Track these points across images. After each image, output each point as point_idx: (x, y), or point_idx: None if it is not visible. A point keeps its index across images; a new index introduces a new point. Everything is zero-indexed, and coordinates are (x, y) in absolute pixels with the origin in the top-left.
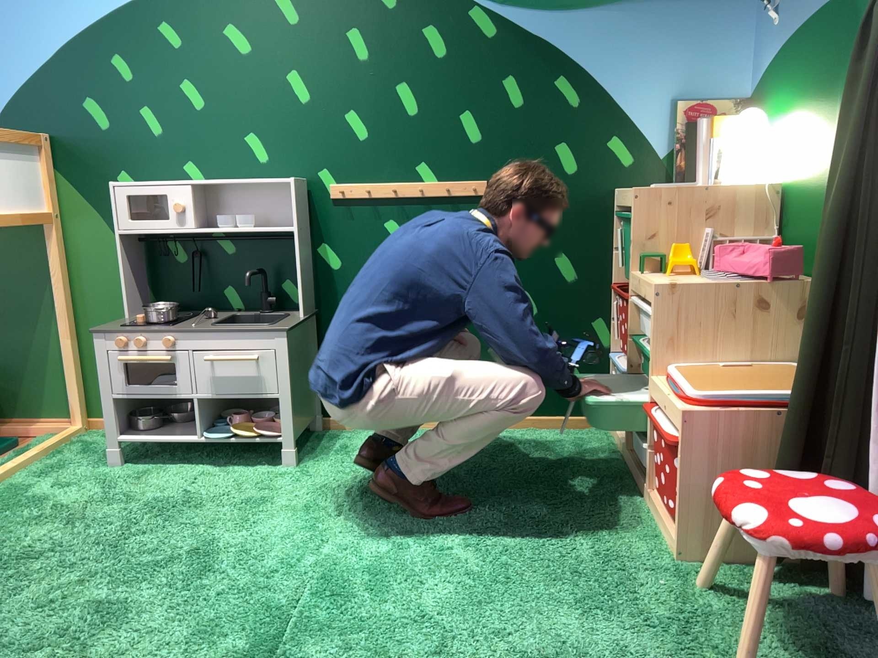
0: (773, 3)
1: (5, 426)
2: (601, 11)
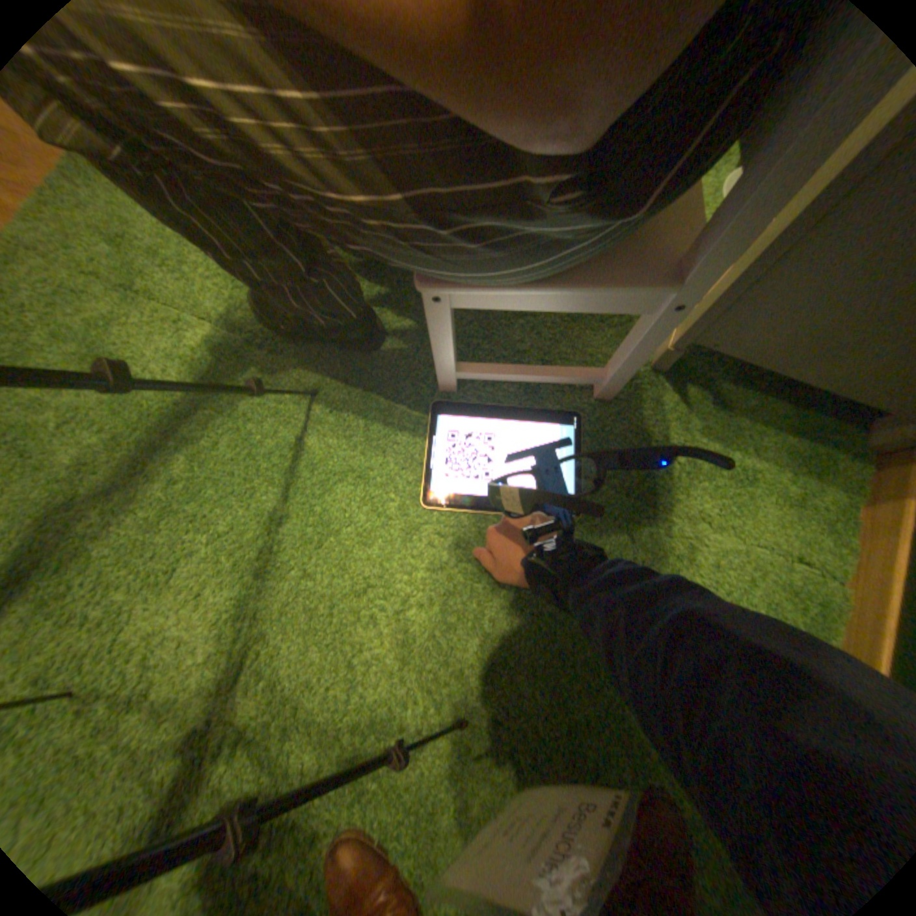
0: None
1: None
2: None
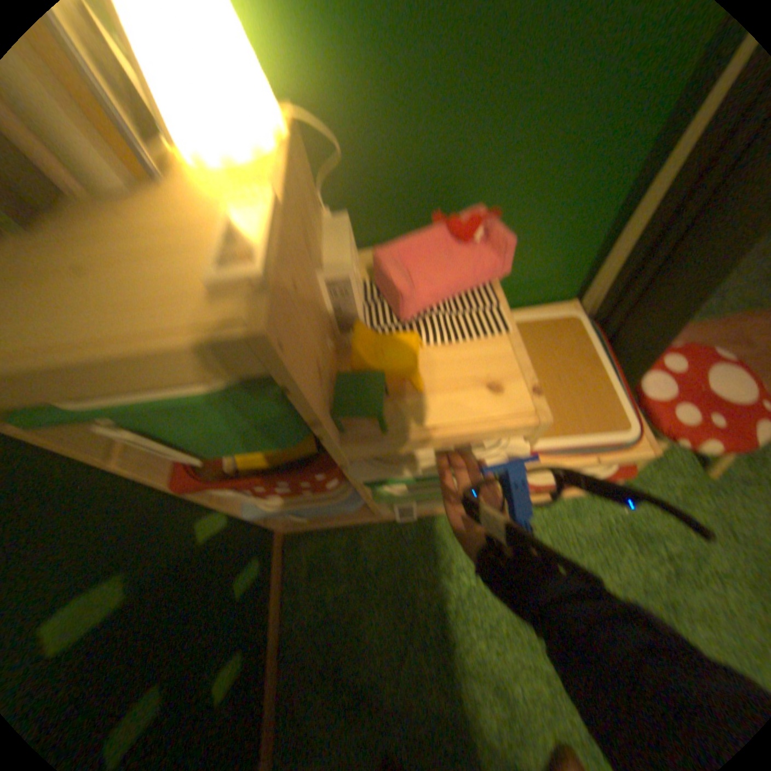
0: None
1: None
2: None
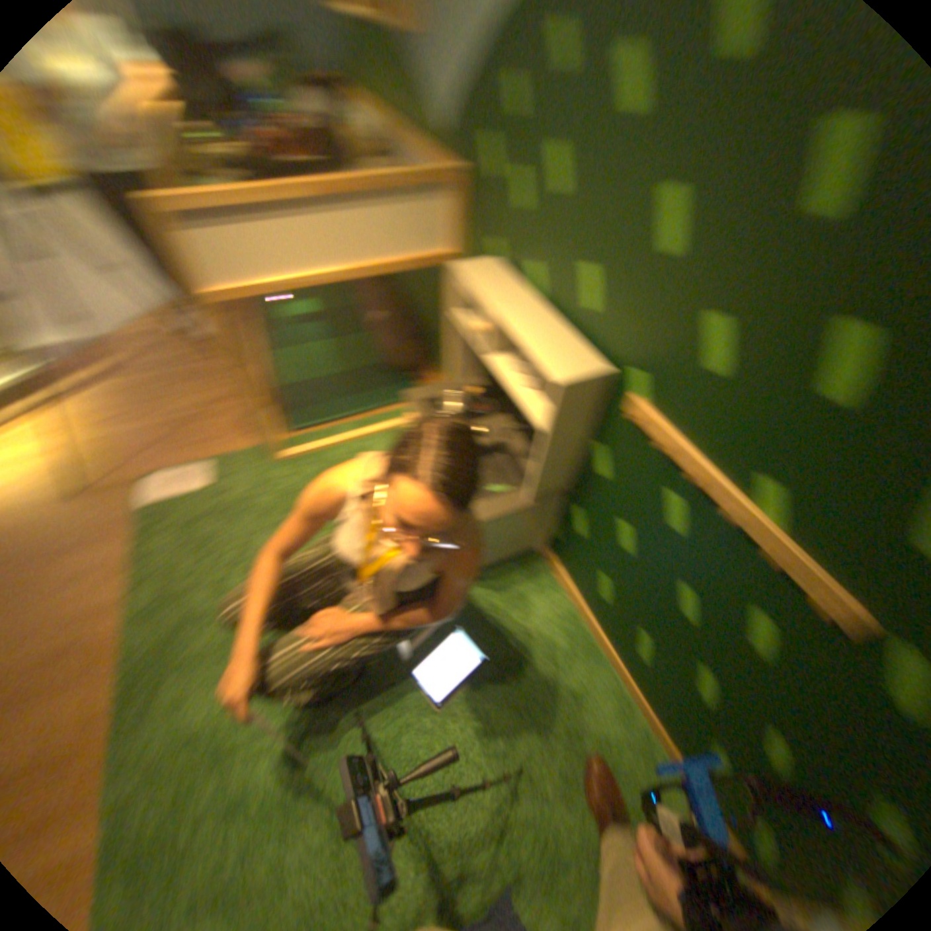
0: None
1: (428, 377)
2: None
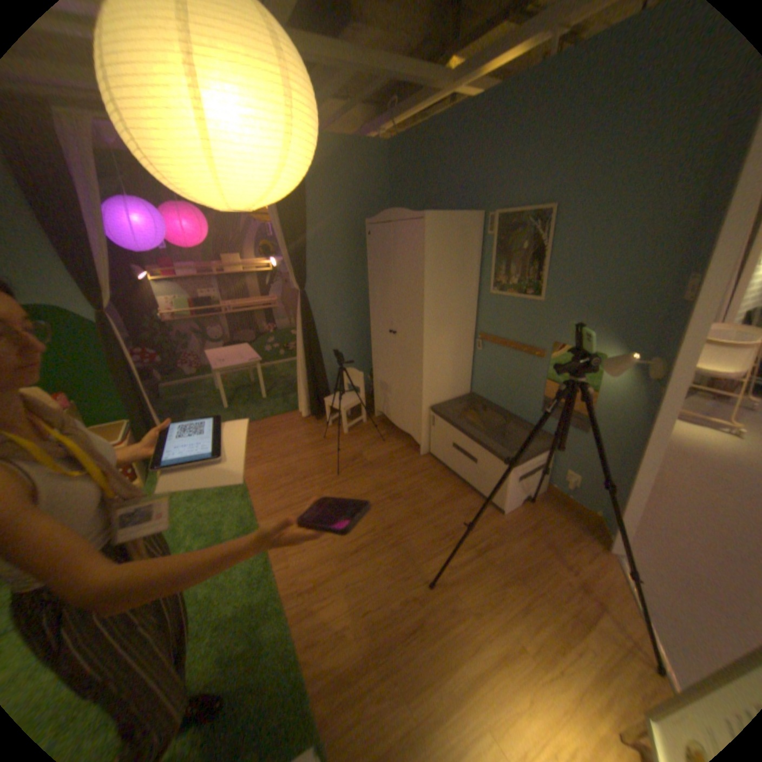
0: None
1: None
2: None
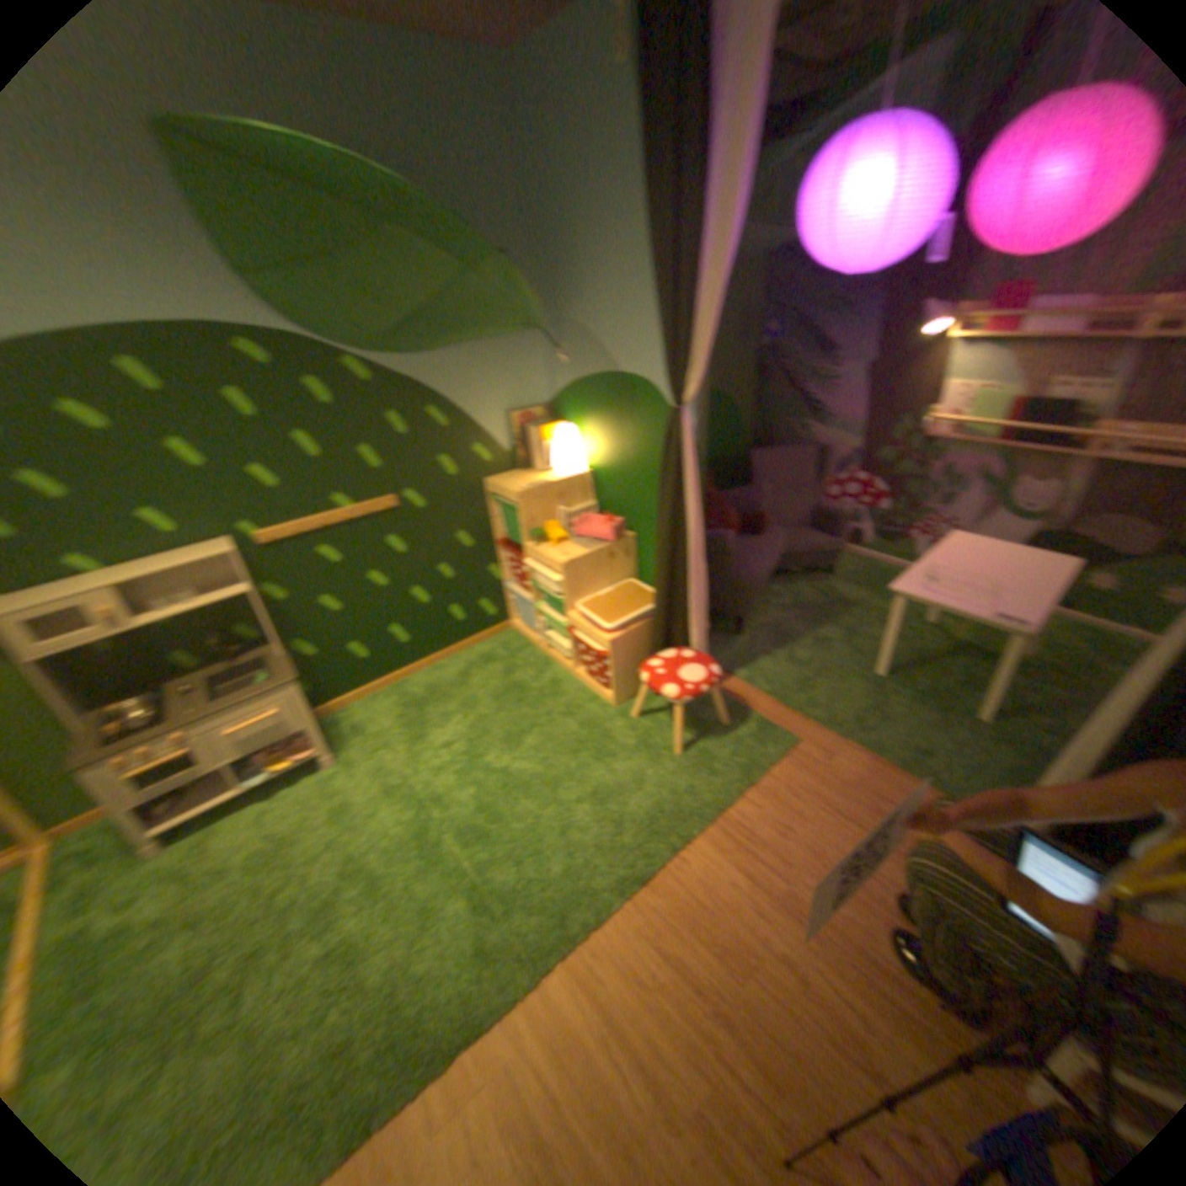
0: (558, 348)
1: None
2: (444, 351)
